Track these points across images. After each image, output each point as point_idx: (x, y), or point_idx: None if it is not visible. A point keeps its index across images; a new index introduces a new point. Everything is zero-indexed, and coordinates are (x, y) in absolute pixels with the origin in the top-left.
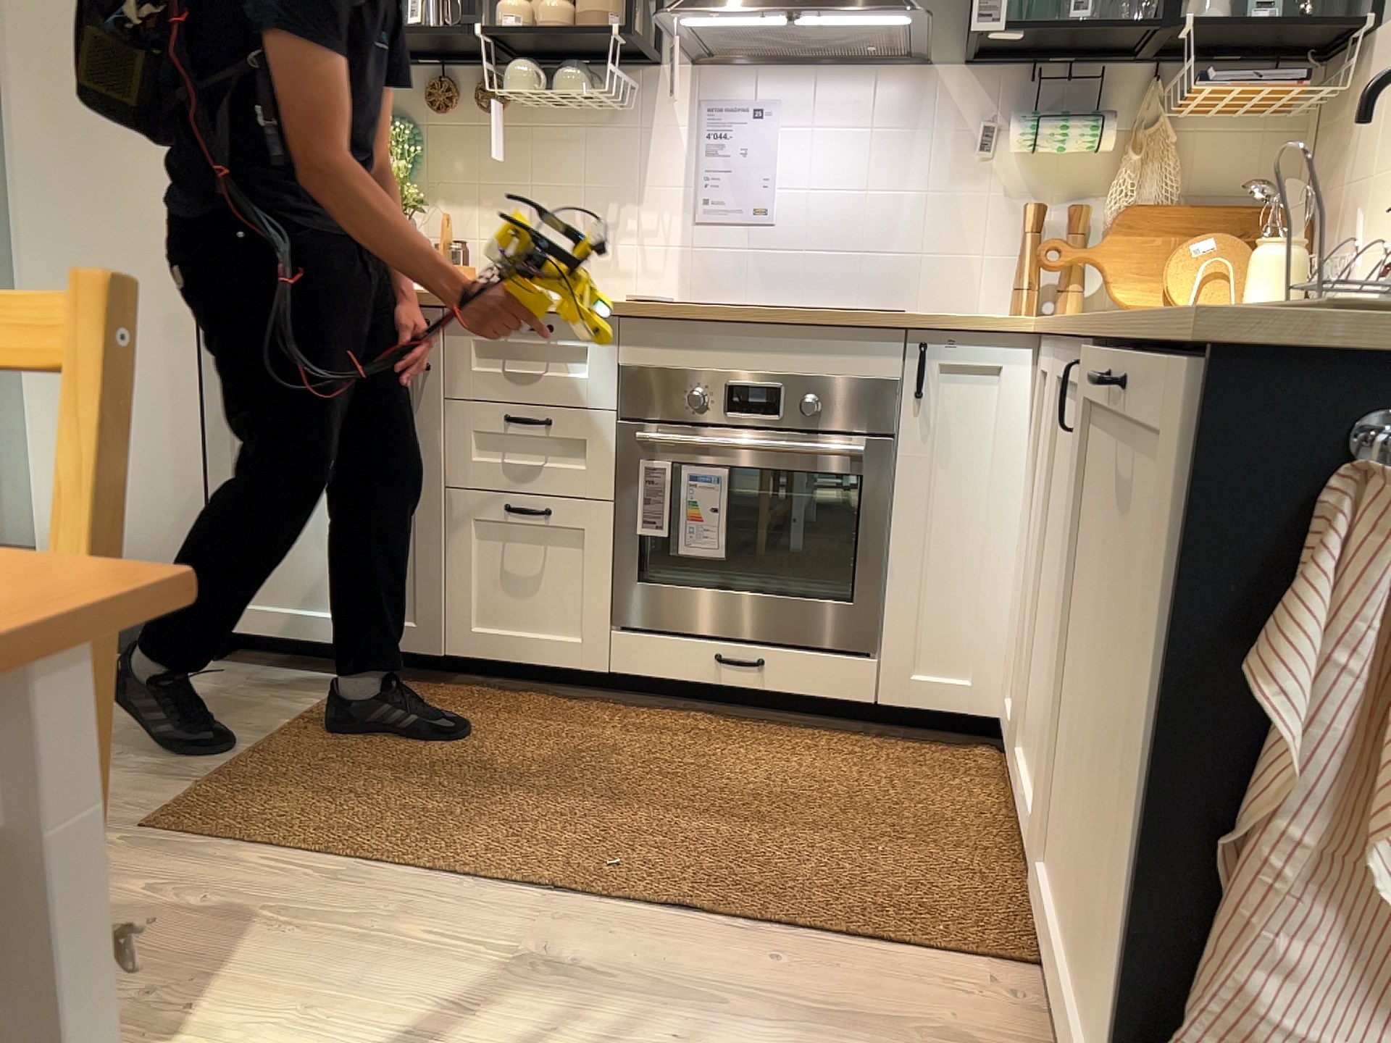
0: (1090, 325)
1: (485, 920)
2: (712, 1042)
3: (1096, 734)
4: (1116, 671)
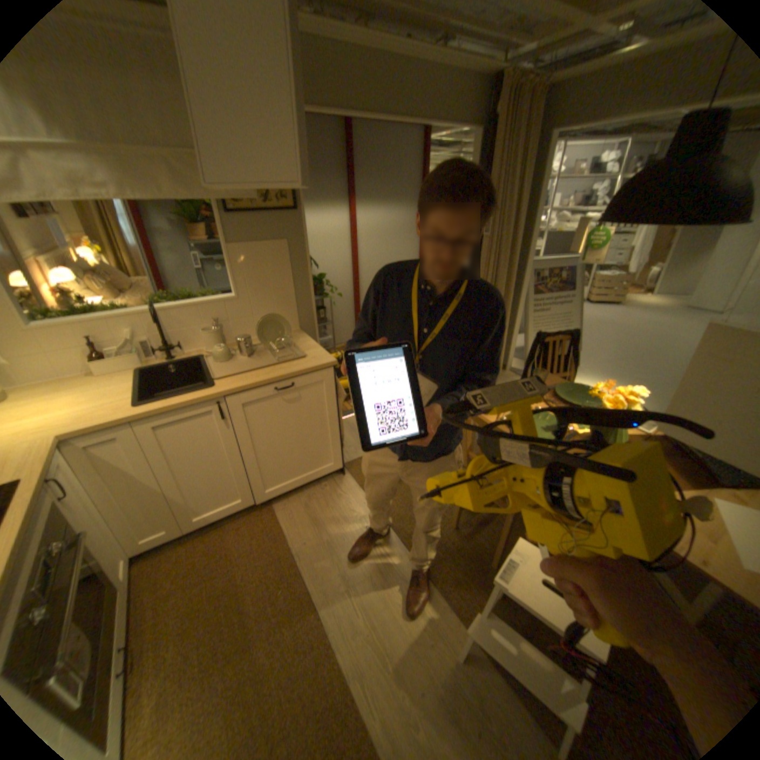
0: (214, 394)
1: (338, 616)
2: (335, 541)
3: (283, 448)
4: (290, 431)
